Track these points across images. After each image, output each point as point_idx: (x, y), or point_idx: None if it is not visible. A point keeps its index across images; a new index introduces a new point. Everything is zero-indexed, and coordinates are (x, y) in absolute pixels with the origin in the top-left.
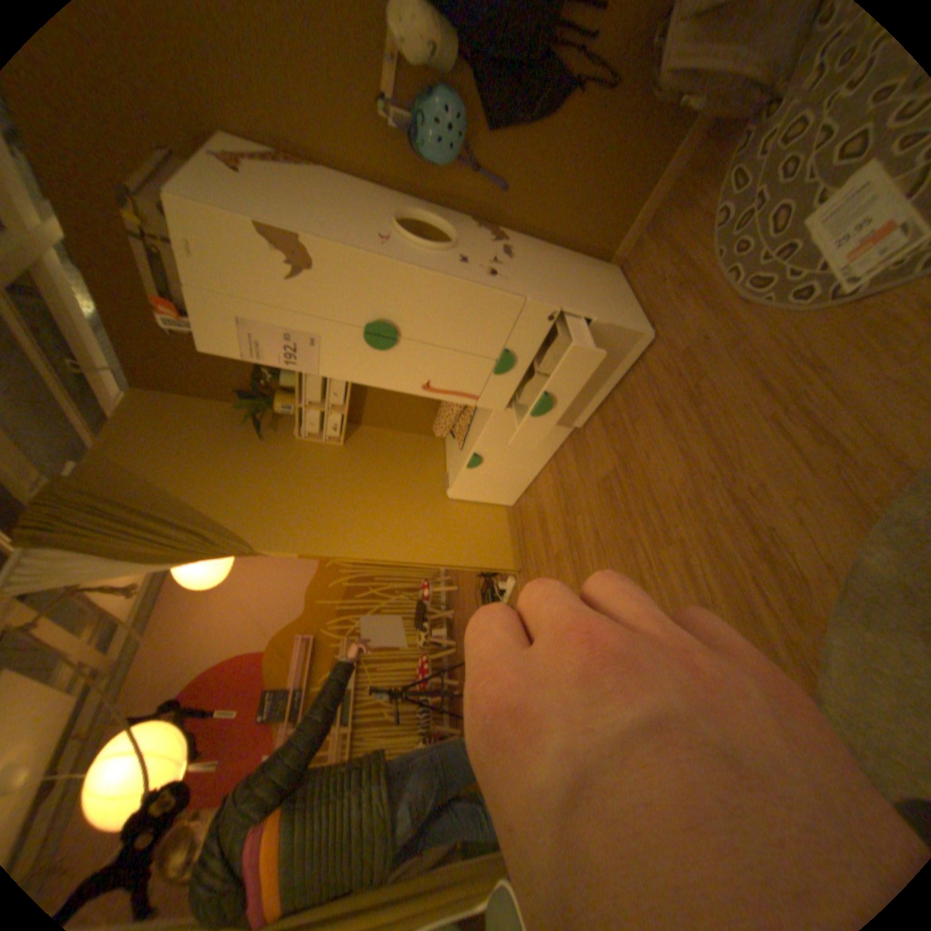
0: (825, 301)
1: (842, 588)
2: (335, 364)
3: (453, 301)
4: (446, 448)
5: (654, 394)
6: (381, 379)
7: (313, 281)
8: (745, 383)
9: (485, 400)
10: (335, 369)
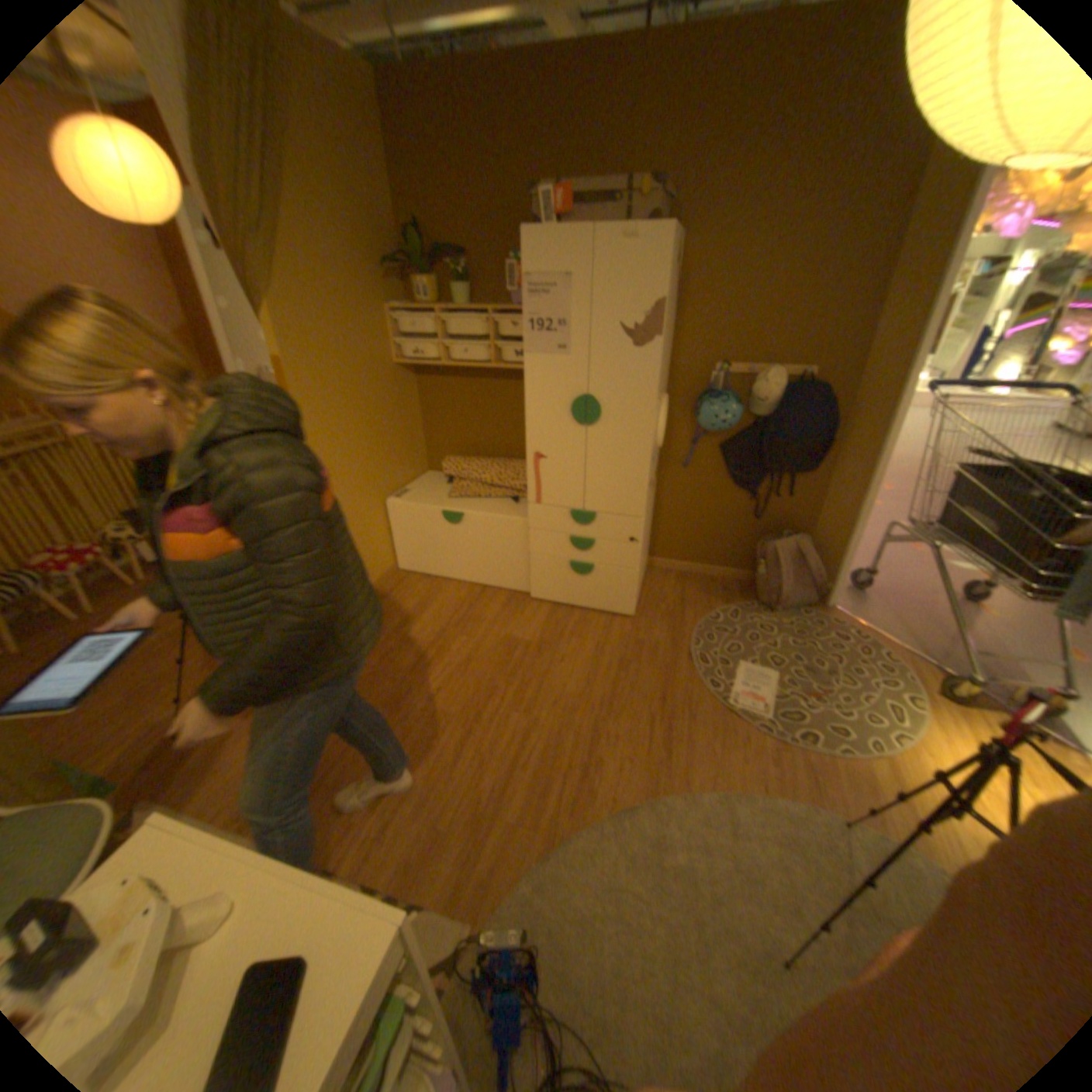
0: (718, 698)
1: (611, 816)
2: (541, 370)
3: (629, 465)
4: (423, 477)
5: (600, 639)
6: (535, 415)
7: (622, 349)
8: (654, 688)
9: (537, 511)
10: (534, 370)
